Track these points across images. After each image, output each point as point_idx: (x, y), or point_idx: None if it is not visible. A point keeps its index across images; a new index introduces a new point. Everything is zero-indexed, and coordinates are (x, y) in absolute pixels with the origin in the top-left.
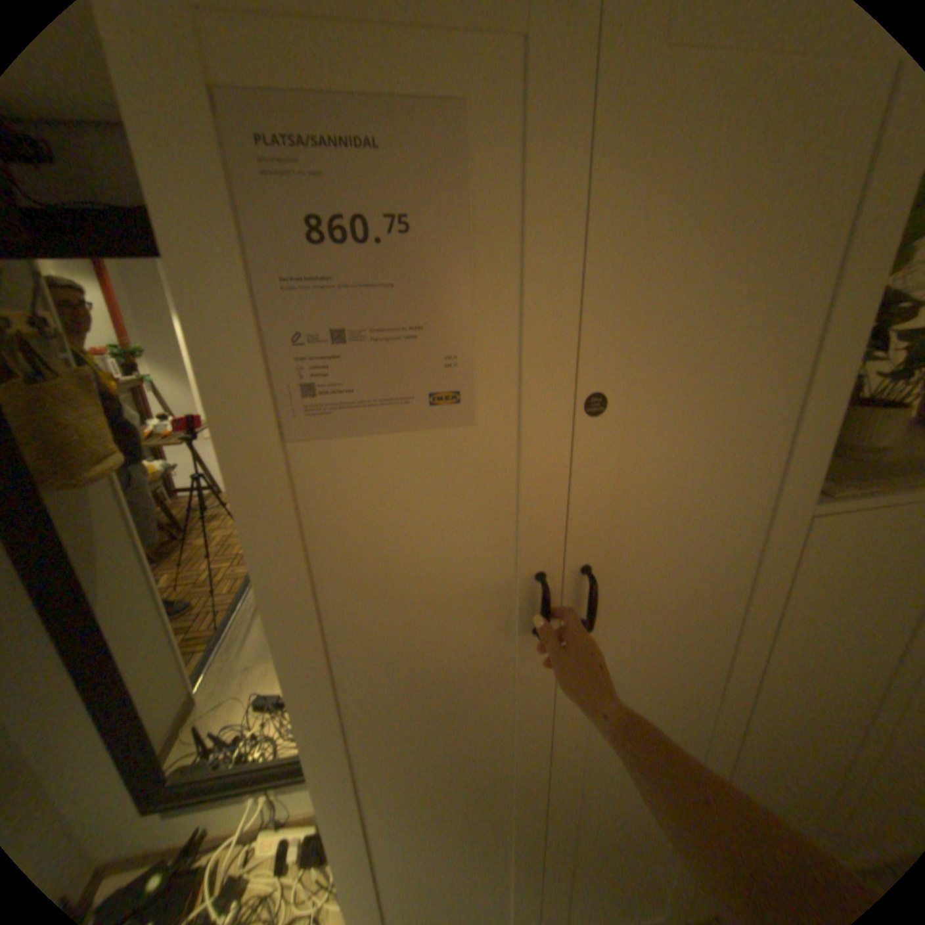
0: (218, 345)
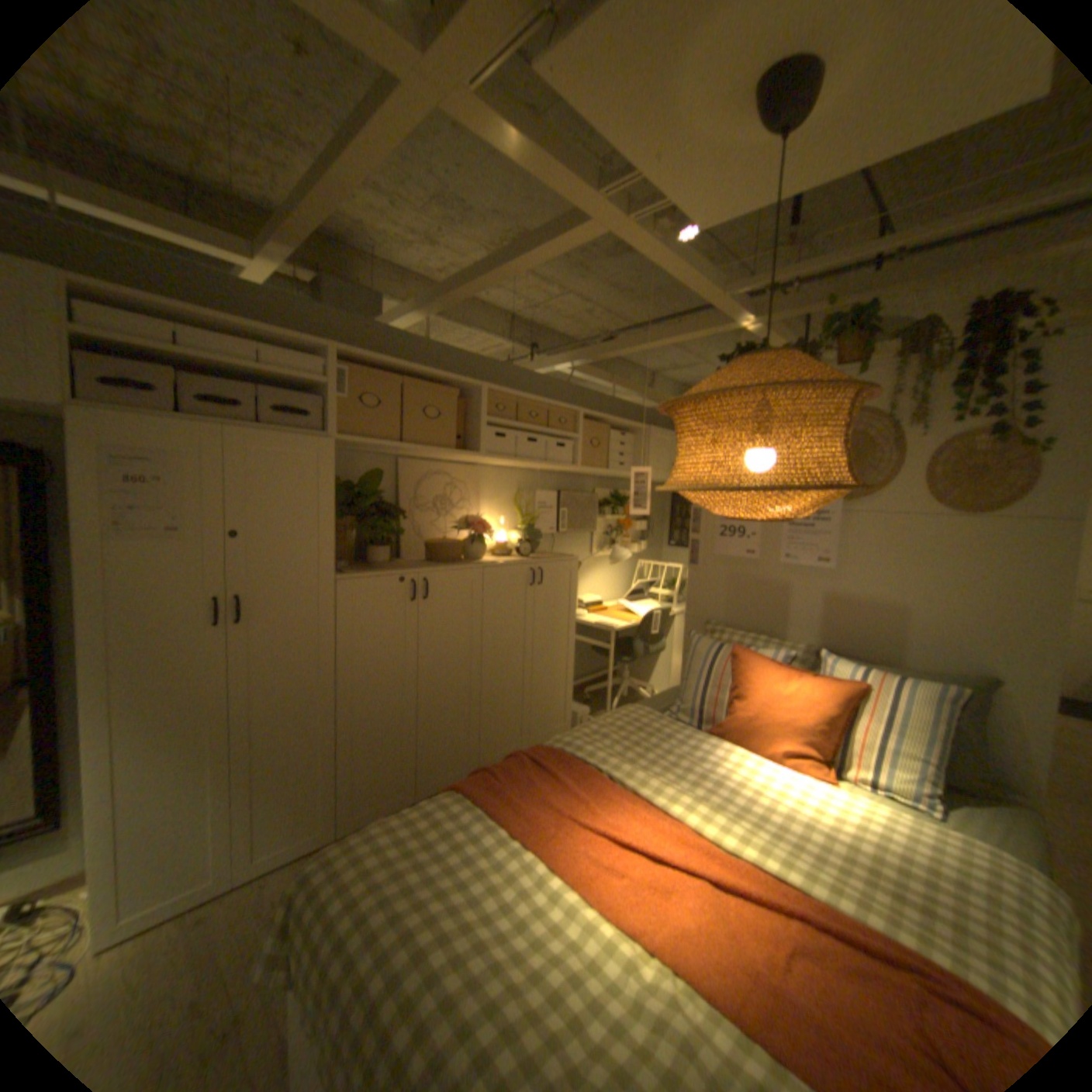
0: (82, 508)
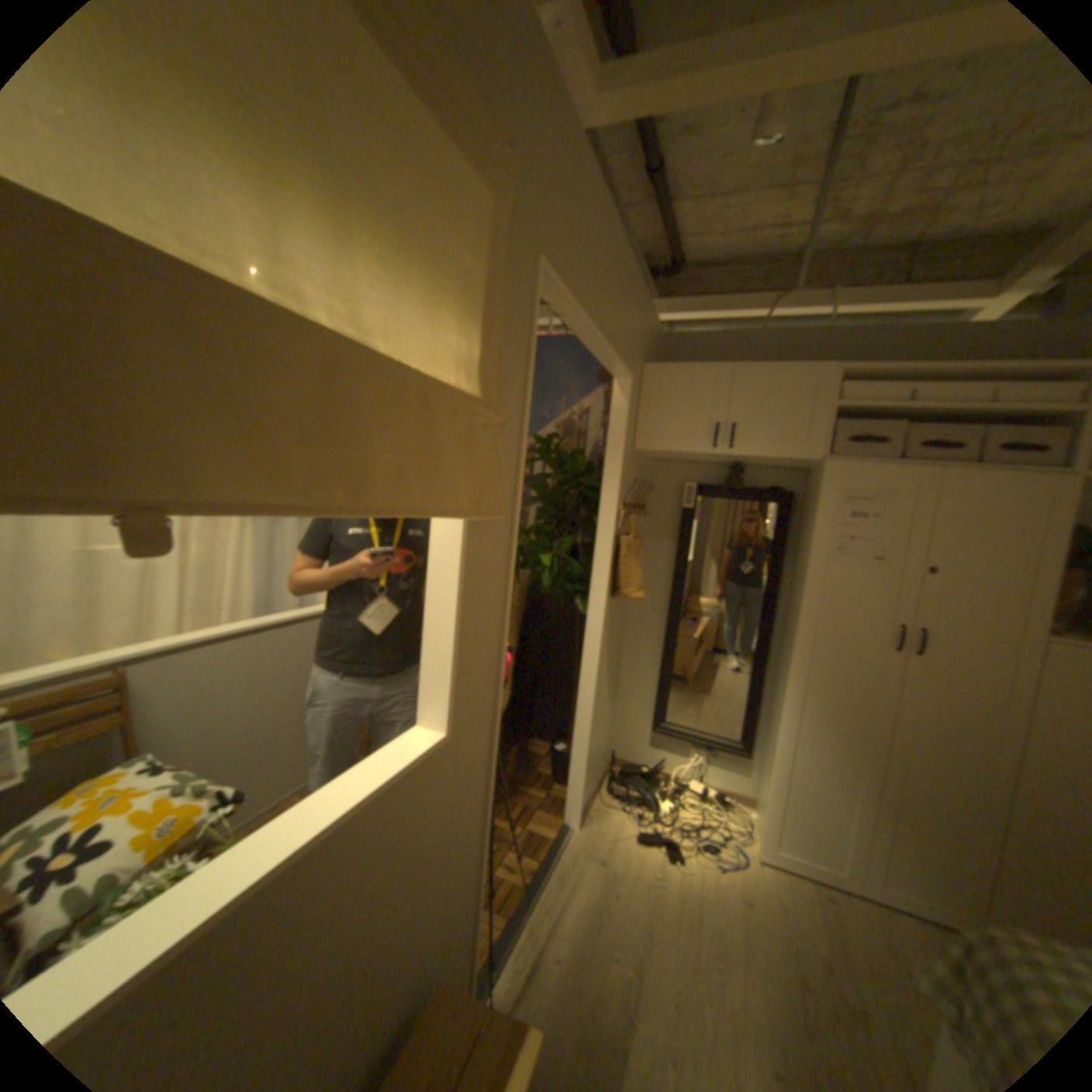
0: (821, 537)
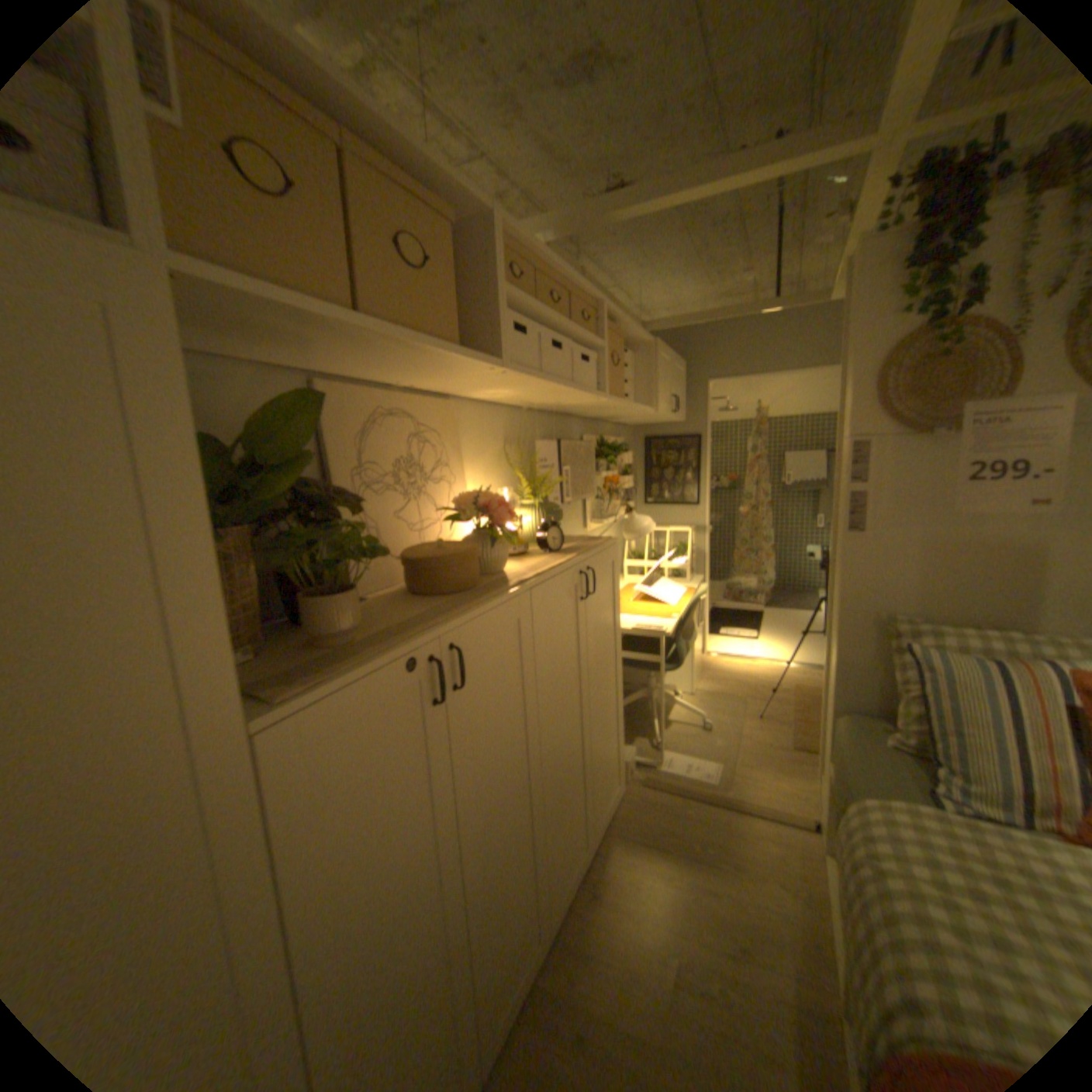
0: None
